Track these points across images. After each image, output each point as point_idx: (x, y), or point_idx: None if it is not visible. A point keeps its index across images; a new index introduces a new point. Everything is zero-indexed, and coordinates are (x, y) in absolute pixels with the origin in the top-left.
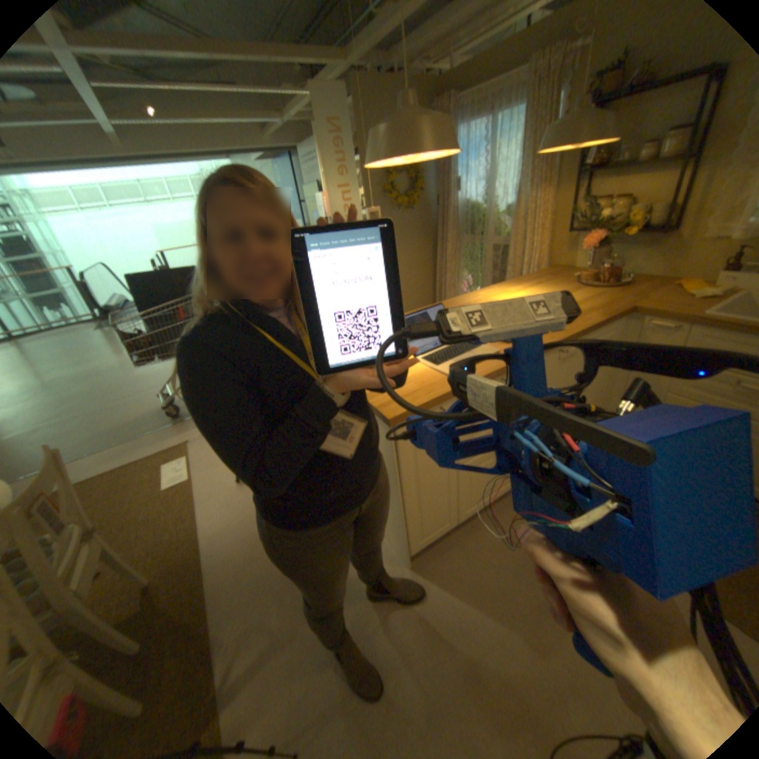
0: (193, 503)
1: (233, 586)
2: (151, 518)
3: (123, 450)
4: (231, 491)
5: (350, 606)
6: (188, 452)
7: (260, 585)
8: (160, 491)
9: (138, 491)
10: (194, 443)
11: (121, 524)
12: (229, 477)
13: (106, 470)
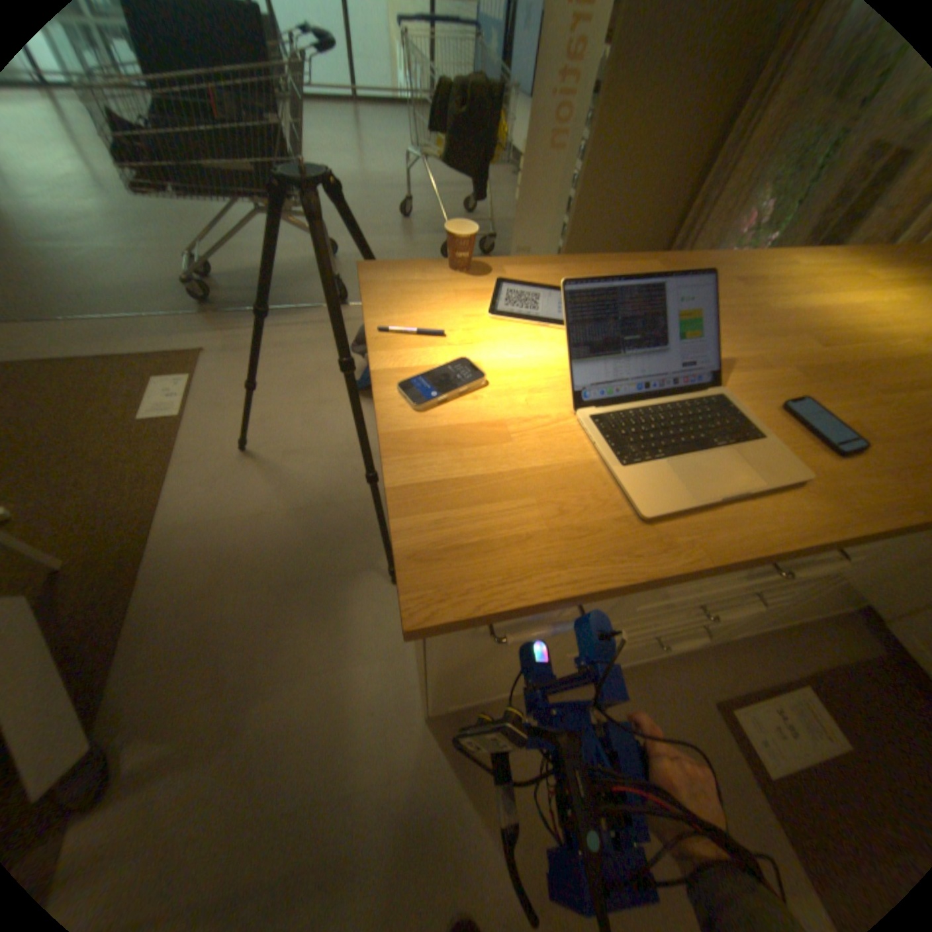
0: (170, 459)
1: (168, 625)
2: (106, 459)
3: (115, 329)
4: (227, 461)
5: (313, 741)
6: (196, 368)
7: (204, 641)
8: (134, 420)
9: (107, 407)
10: (210, 357)
11: (65, 453)
12: (235, 435)
13: (80, 354)
